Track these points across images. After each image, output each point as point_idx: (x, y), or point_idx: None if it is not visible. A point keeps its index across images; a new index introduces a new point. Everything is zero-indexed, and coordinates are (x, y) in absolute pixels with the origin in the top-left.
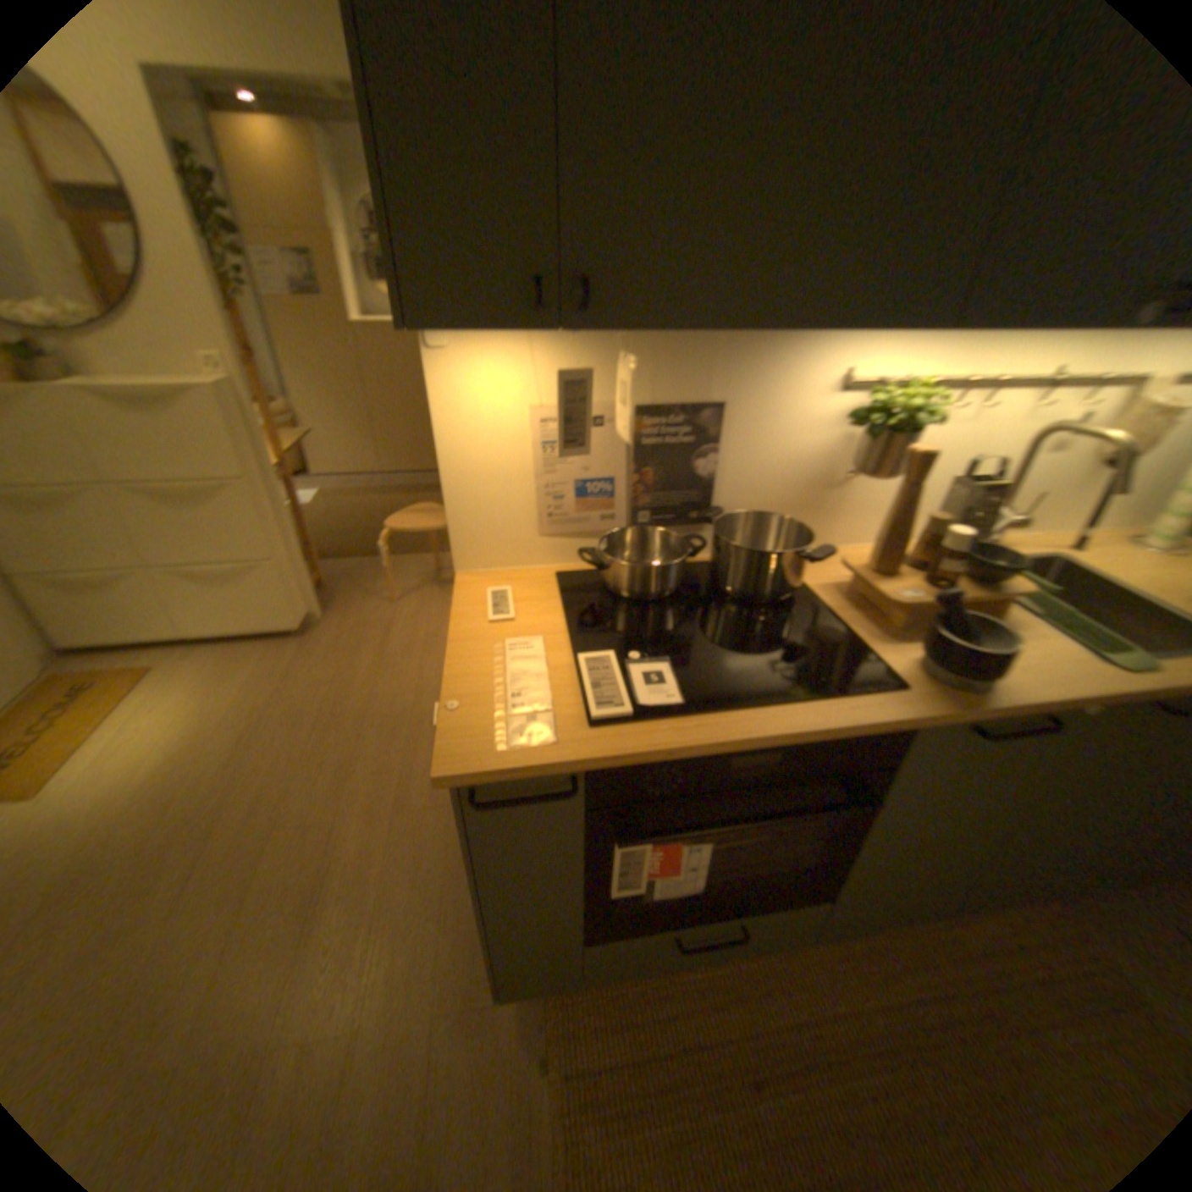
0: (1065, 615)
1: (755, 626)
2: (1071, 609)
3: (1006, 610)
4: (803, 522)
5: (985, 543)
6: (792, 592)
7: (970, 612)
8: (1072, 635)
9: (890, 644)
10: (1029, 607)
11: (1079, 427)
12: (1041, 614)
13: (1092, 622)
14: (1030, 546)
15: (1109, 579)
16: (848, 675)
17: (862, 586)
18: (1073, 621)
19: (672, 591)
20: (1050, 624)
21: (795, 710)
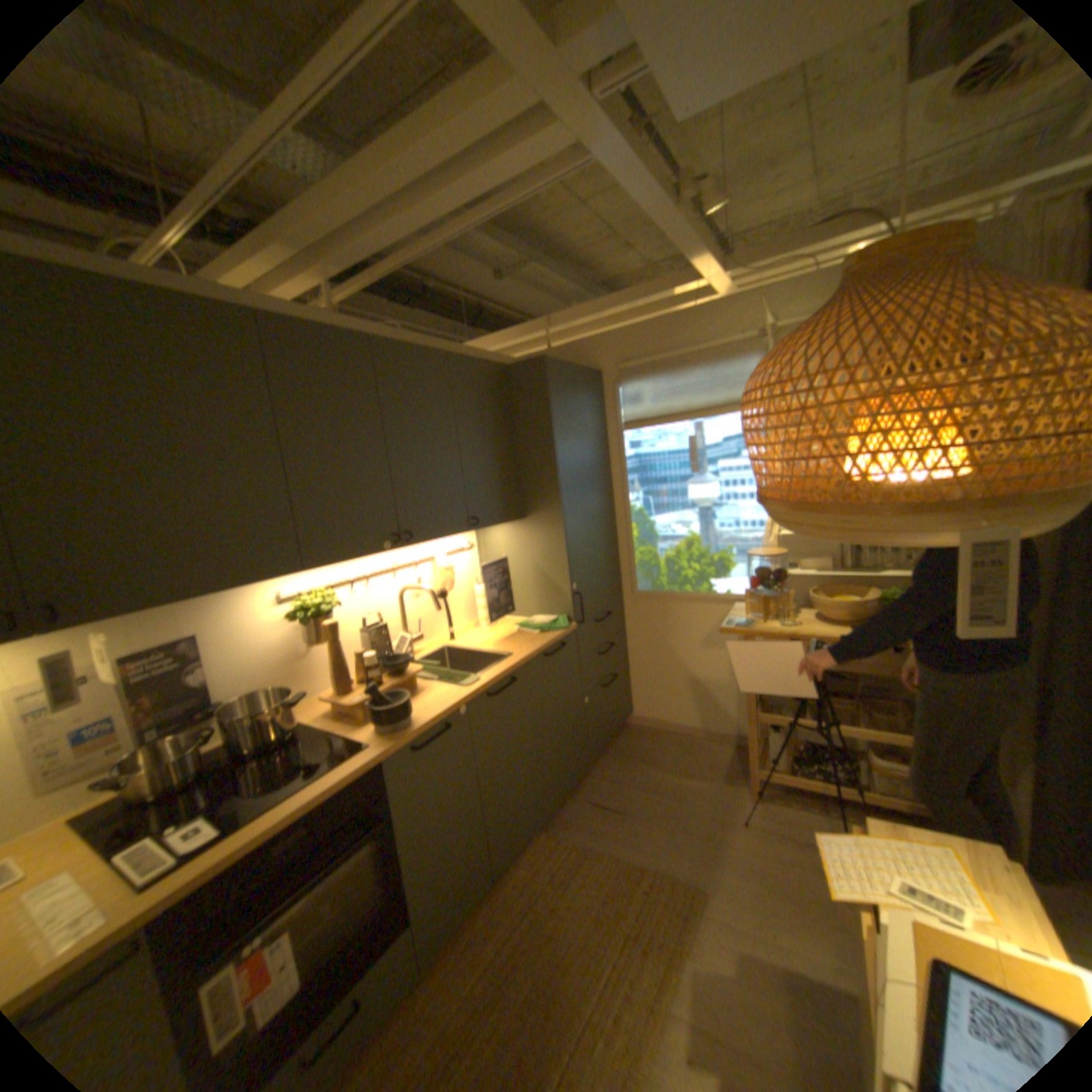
0: (445, 674)
1: (267, 765)
2: (445, 670)
3: (417, 685)
4: (283, 687)
5: (389, 656)
6: (293, 733)
7: (385, 693)
8: (445, 682)
9: (356, 731)
10: (427, 678)
11: (411, 587)
12: (432, 679)
13: (454, 672)
14: (431, 648)
15: (464, 649)
16: (332, 759)
17: (337, 708)
18: (450, 675)
19: (195, 777)
20: (437, 681)
21: (300, 793)
